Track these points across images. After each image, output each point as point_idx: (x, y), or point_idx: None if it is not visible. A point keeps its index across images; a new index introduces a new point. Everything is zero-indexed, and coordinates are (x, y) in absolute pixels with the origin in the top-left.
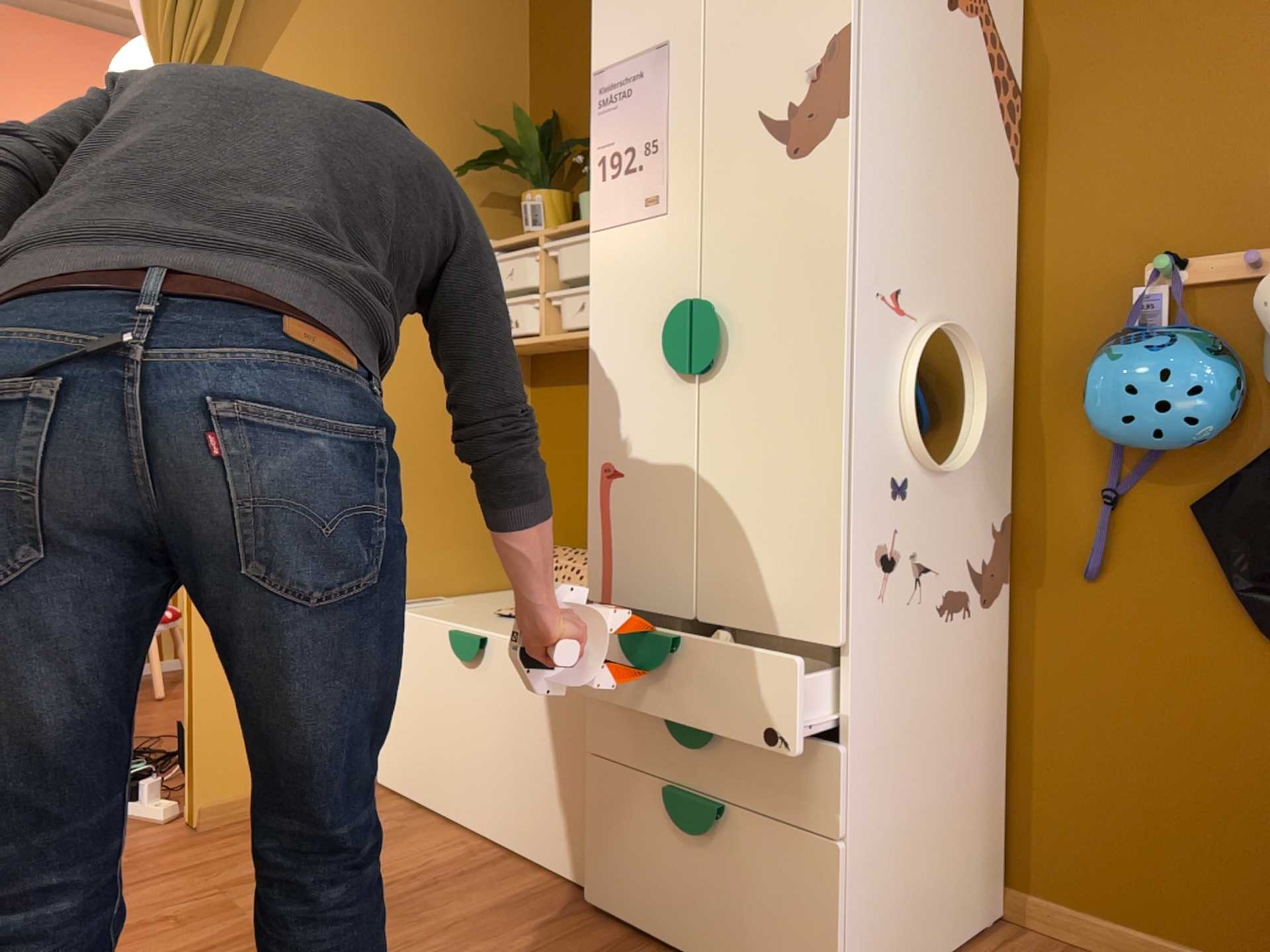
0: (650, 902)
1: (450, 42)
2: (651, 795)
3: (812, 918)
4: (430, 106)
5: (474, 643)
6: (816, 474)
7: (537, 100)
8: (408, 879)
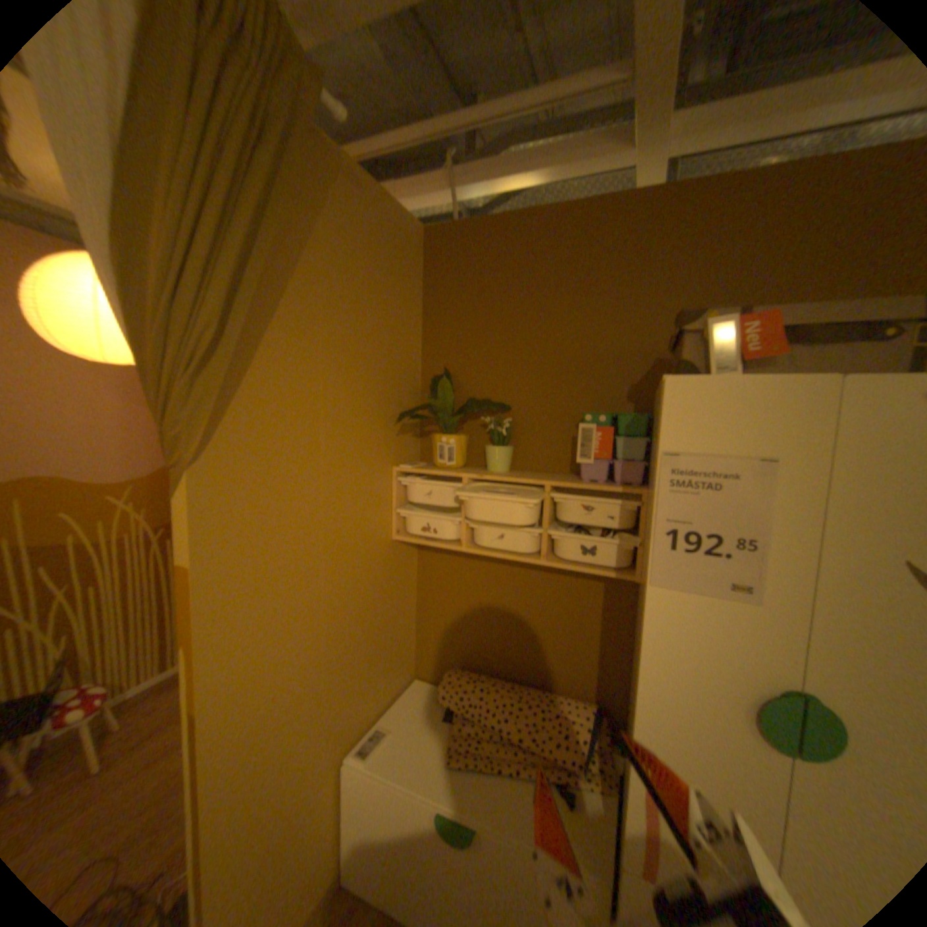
0: None
1: (383, 314)
2: None
3: None
4: (372, 367)
5: (469, 839)
6: None
7: (429, 354)
8: None
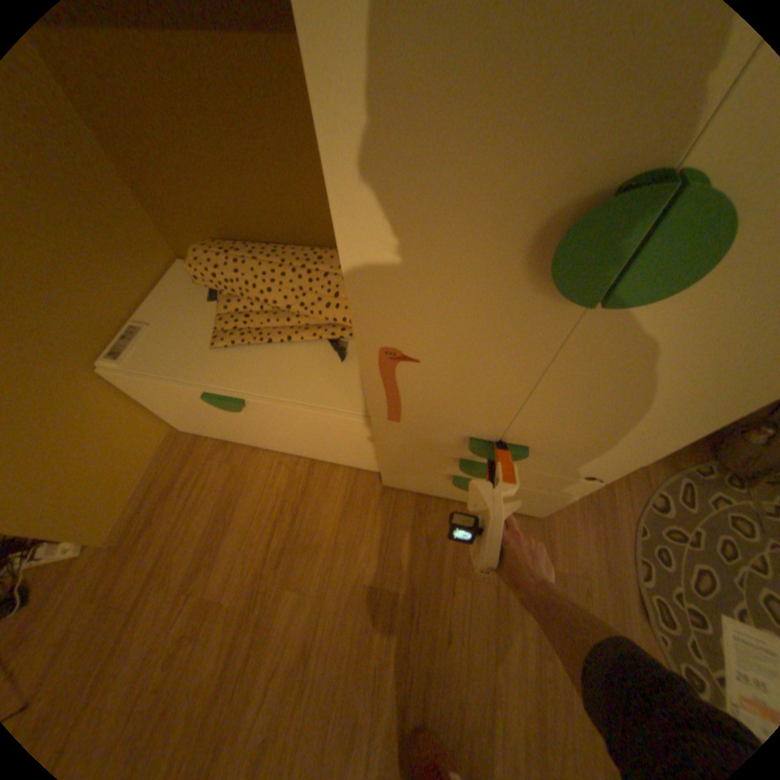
0: (432, 491)
1: None
2: (436, 475)
3: (544, 505)
4: None
5: (237, 406)
6: (719, 403)
7: None
8: (279, 513)
